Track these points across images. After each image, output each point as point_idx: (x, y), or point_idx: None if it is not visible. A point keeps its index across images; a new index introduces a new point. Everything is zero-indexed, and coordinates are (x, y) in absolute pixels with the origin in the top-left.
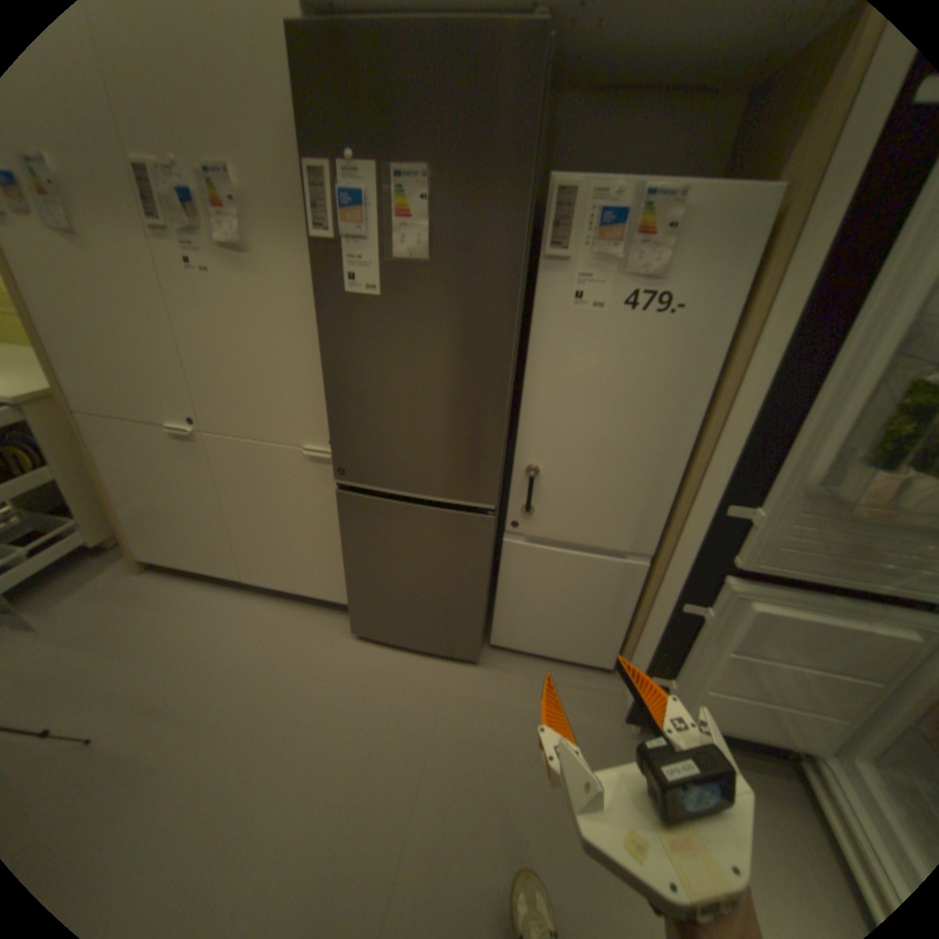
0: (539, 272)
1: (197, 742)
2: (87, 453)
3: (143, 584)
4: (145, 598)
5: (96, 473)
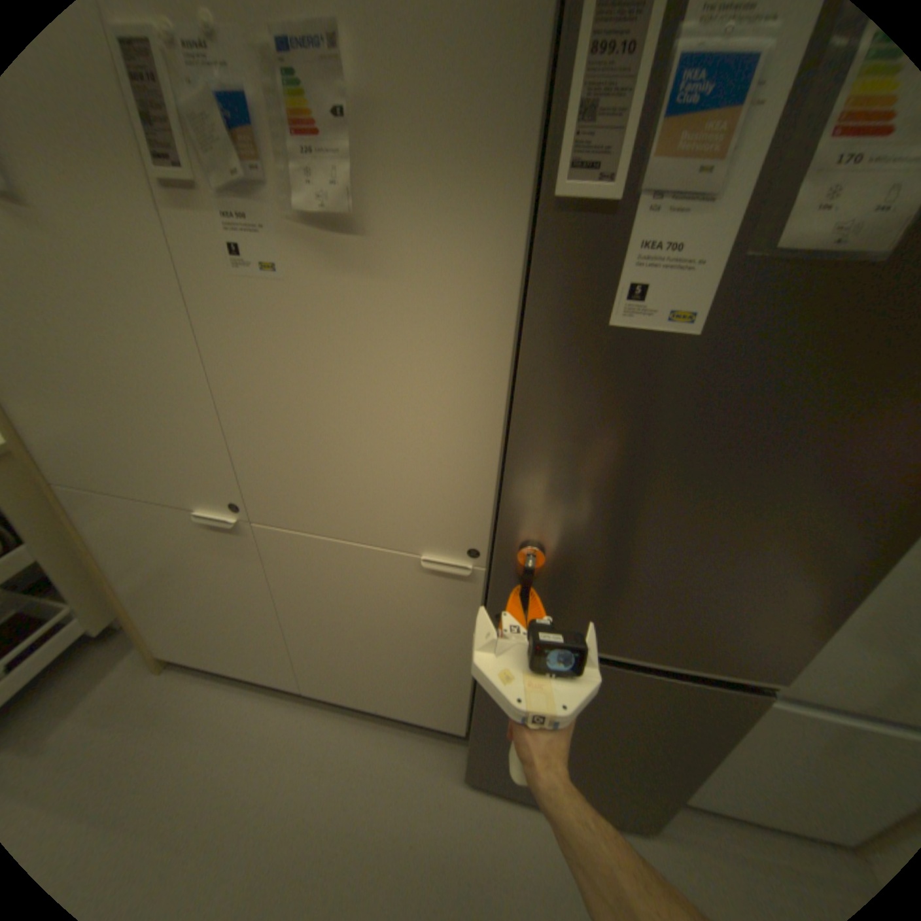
0: None
1: None
2: (77, 536)
3: (166, 691)
4: (171, 717)
5: (91, 560)
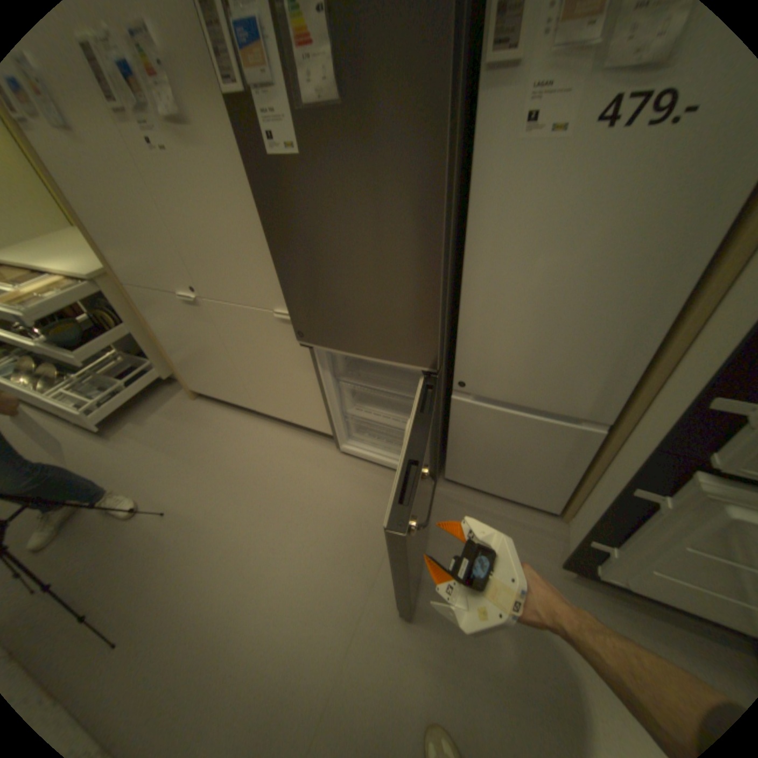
0: (483, 91)
1: (224, 526)
2: (140, 315)
3: (196, 408)
4: (198, 418)
5: (149, 329)
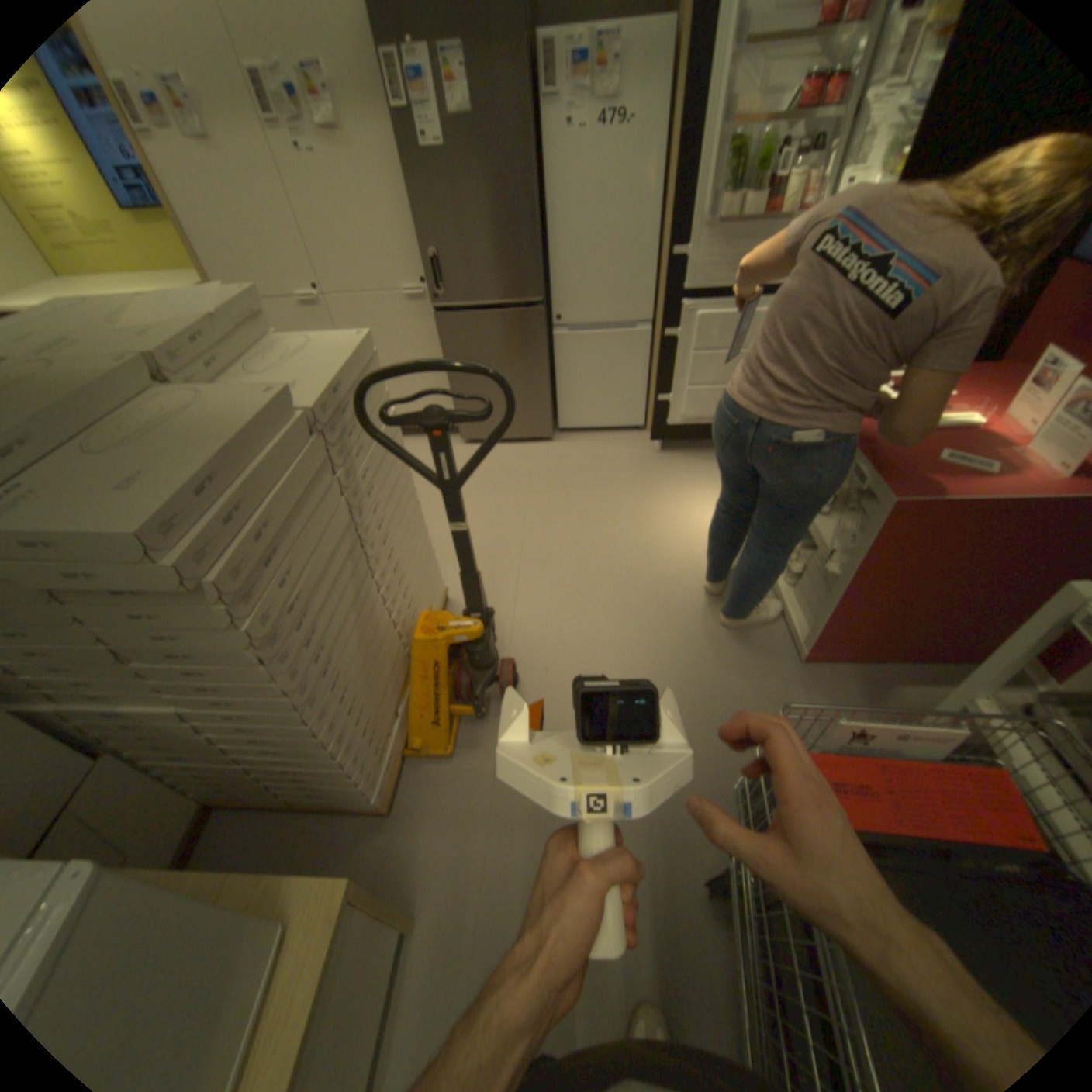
0: (541, 110)
1: None
2: None
3: None
4: None
5: None
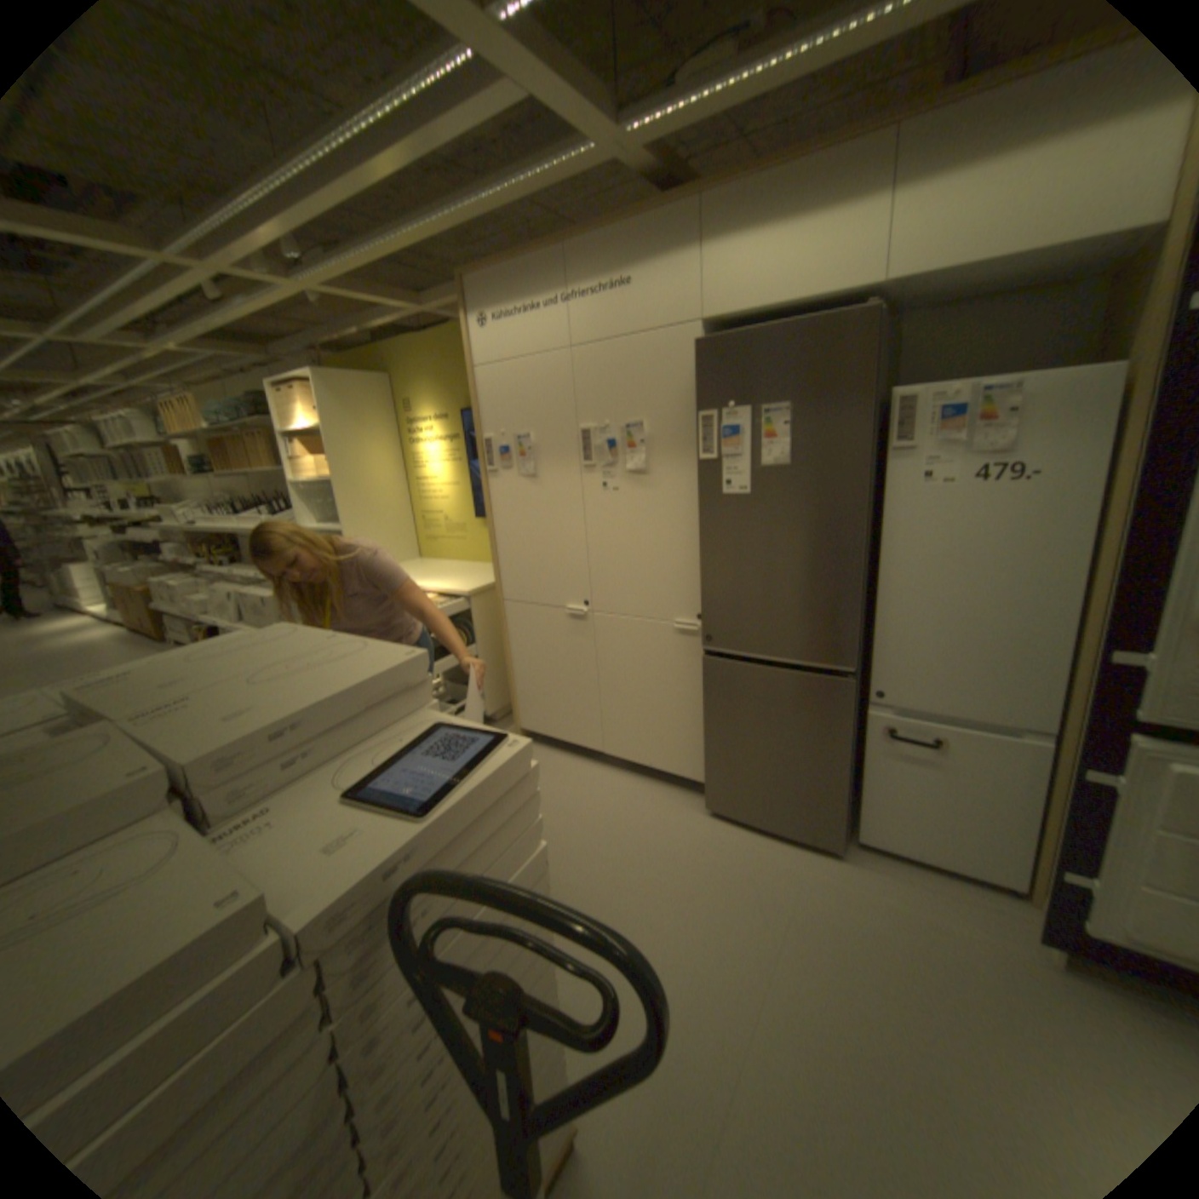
0: (888, 461)
1: (581, 869)
2: (507, 633)
3: None
4: None
5: (509, 649)
